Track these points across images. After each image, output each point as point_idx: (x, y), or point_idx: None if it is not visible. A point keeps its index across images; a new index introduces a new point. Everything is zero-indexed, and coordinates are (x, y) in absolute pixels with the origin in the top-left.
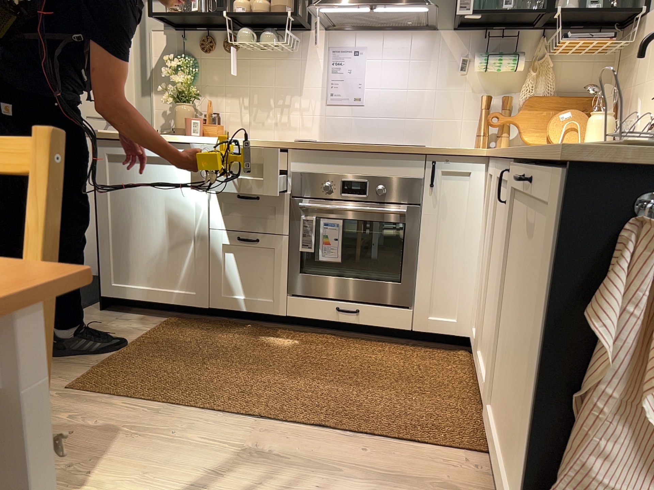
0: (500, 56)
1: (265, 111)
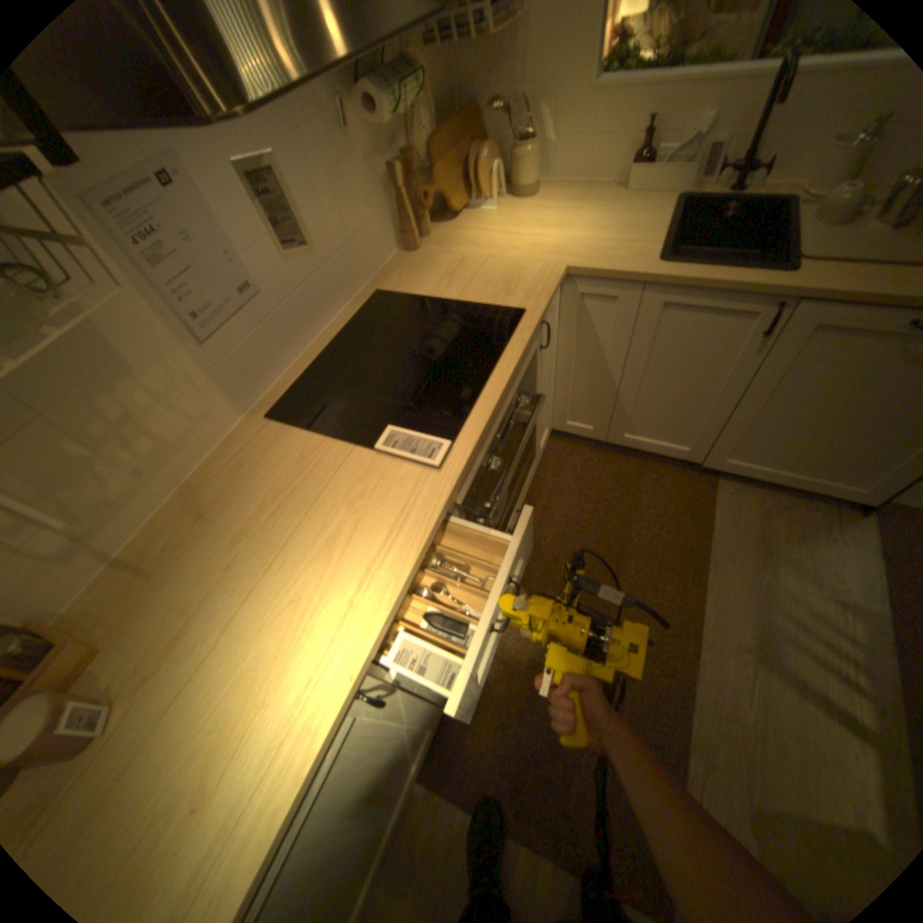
0: (400, 78)
1: (77, 477)
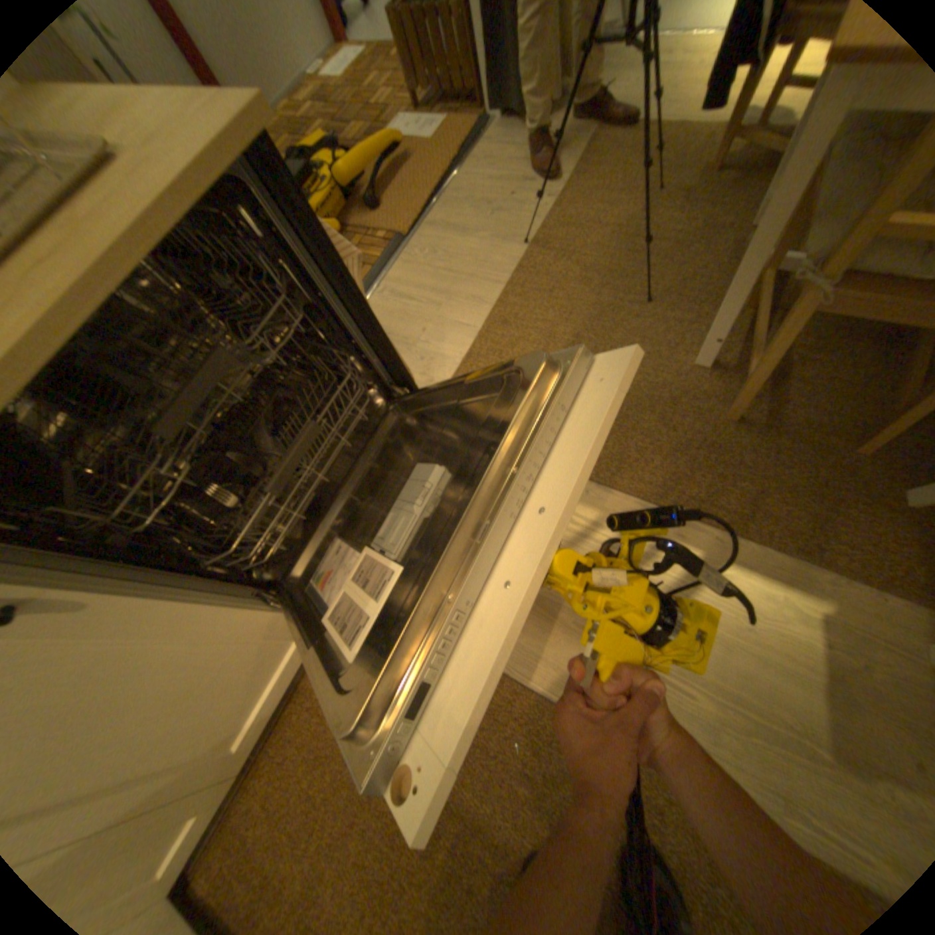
0: None
1: None
